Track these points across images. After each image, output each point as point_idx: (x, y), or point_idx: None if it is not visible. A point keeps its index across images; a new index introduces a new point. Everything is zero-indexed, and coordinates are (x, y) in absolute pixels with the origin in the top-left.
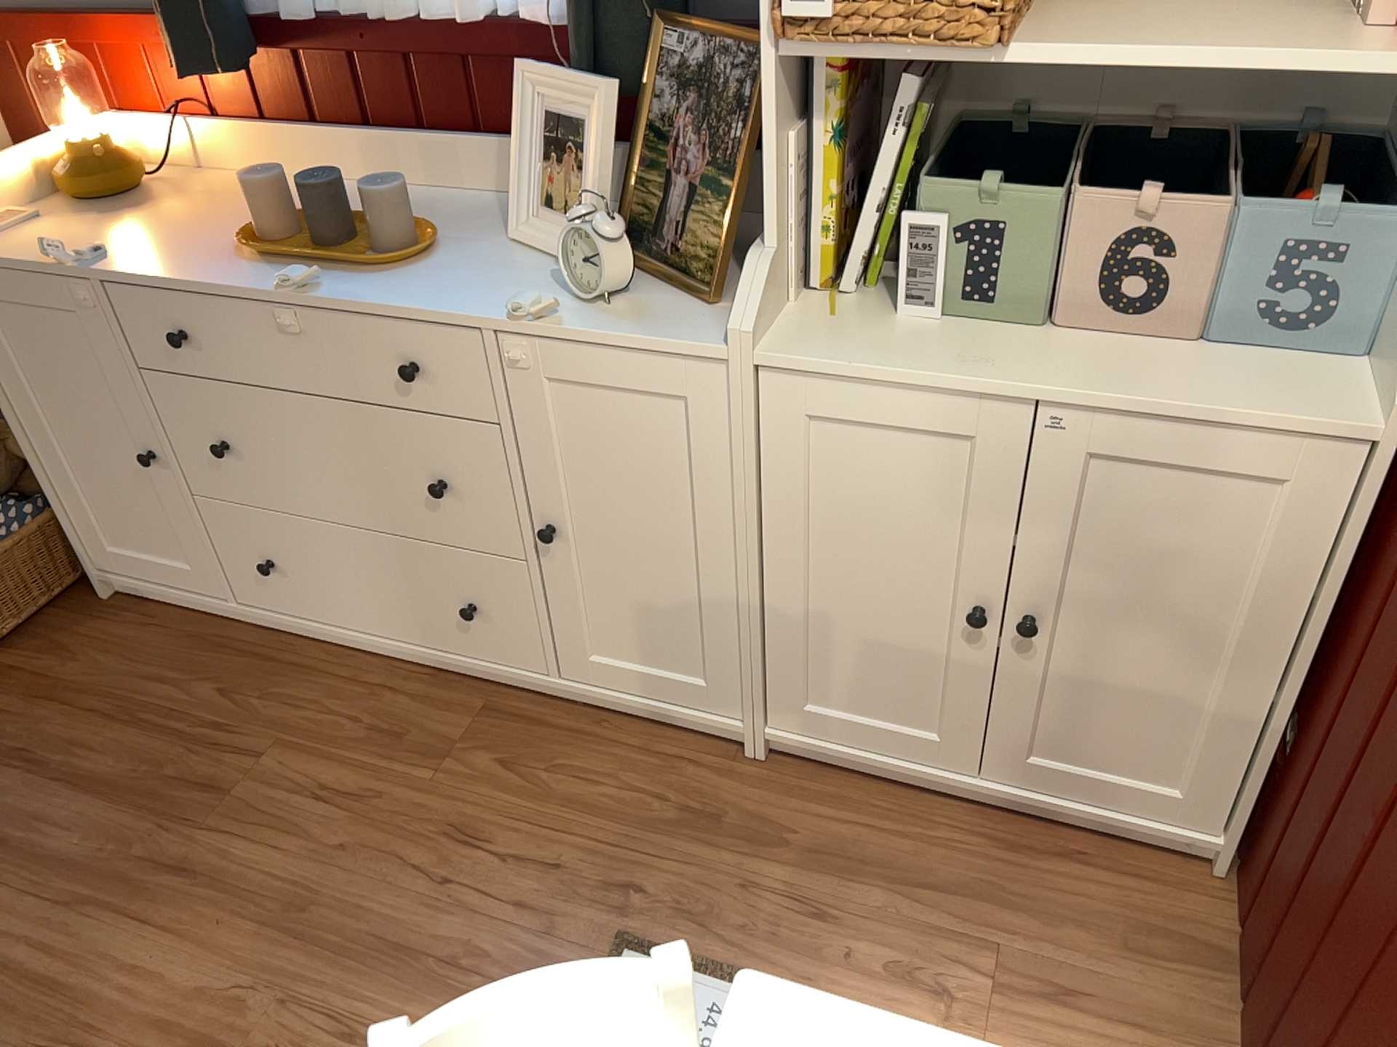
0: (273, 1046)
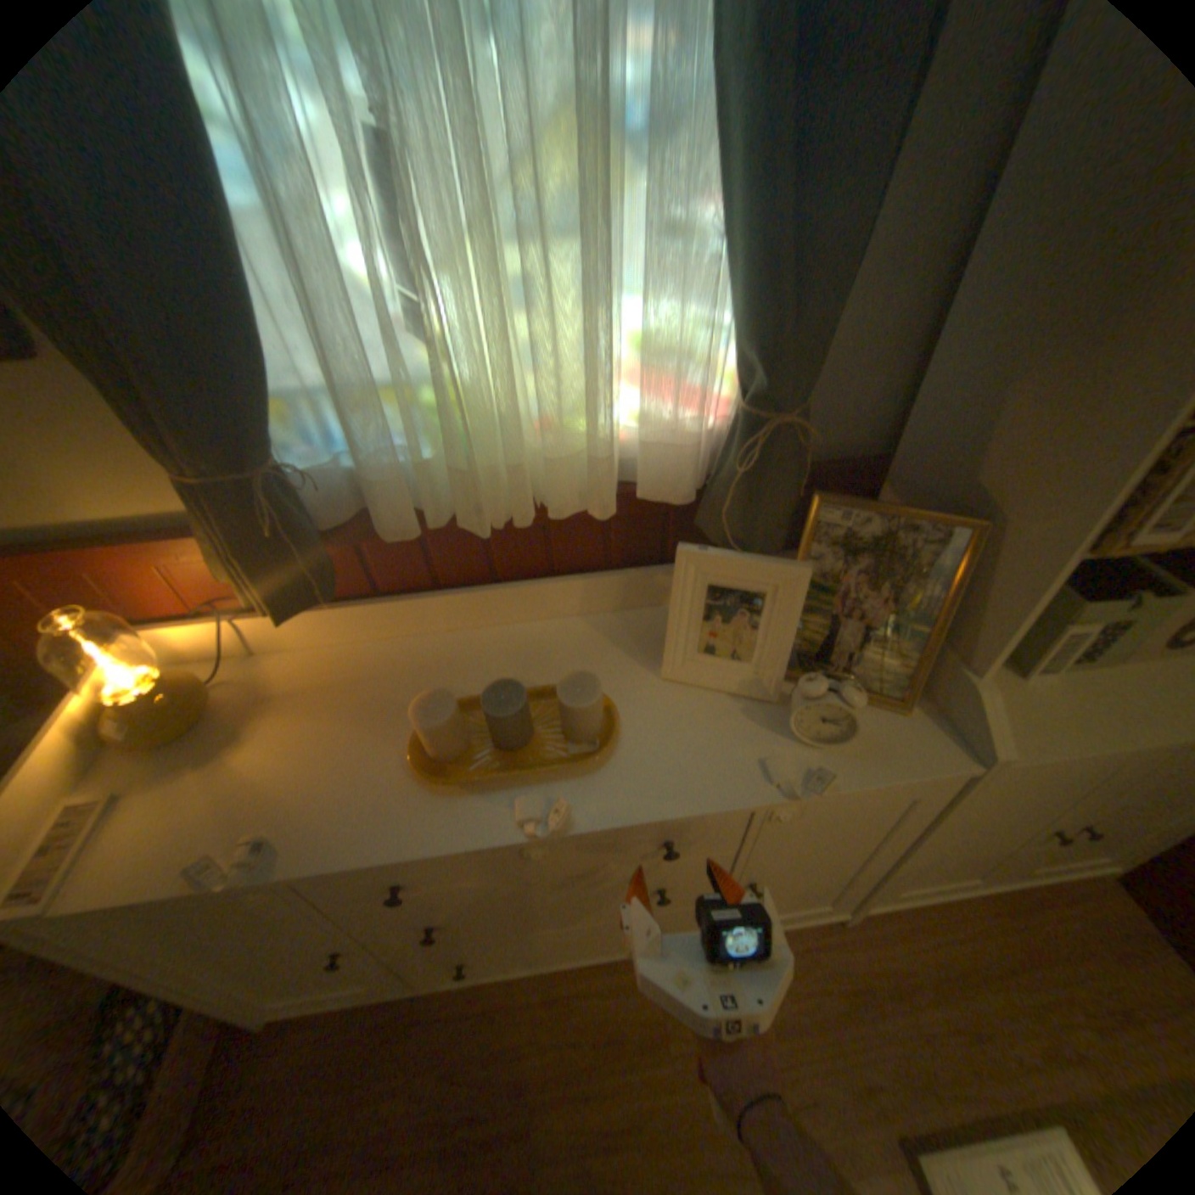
0: None
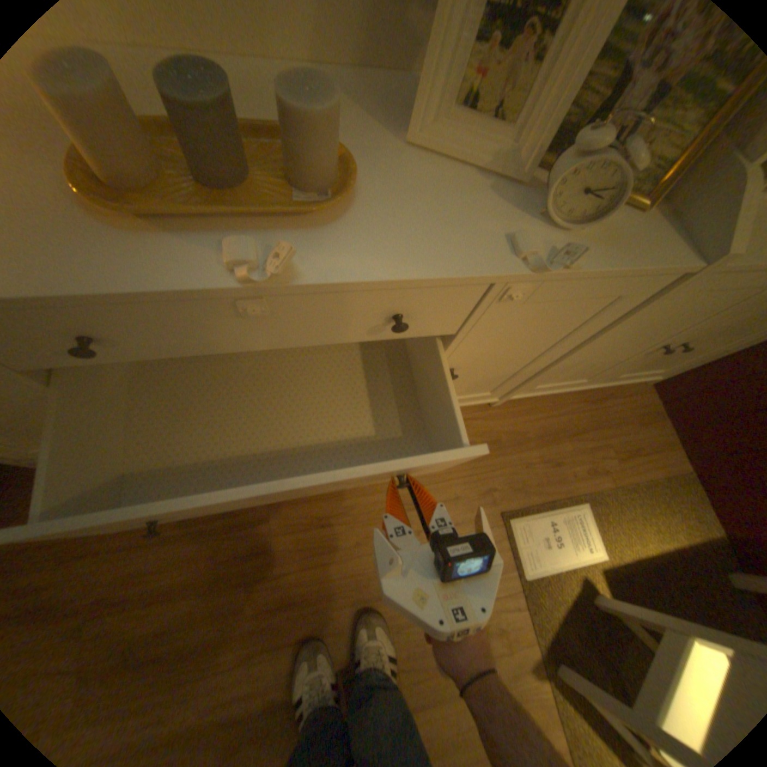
0: (410, 662)
